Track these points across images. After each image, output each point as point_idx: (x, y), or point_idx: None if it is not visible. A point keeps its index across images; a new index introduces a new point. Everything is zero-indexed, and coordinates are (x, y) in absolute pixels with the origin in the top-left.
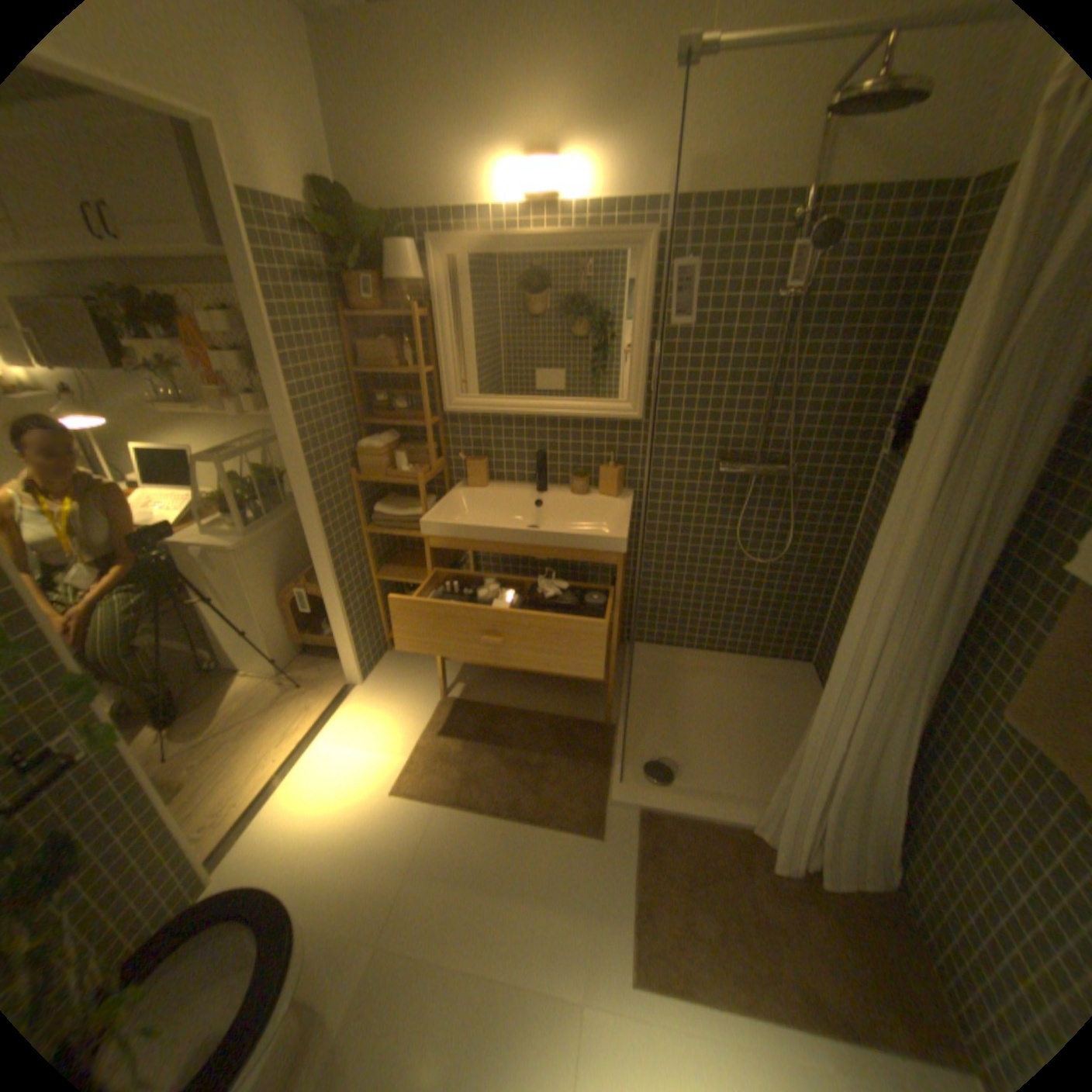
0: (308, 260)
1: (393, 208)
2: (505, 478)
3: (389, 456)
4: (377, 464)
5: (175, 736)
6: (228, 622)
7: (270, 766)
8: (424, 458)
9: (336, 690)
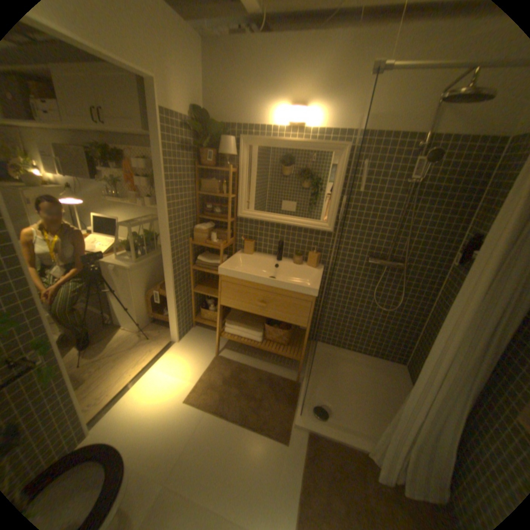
0: (186, 142)
1: (228, 123)
2: (262, 251)
3: (209, 234)
4: (203, 237)
5: (86, 355)
6: (121, 303)
7: (128, 378)
8: (225, 237)
9: (165, 343)
